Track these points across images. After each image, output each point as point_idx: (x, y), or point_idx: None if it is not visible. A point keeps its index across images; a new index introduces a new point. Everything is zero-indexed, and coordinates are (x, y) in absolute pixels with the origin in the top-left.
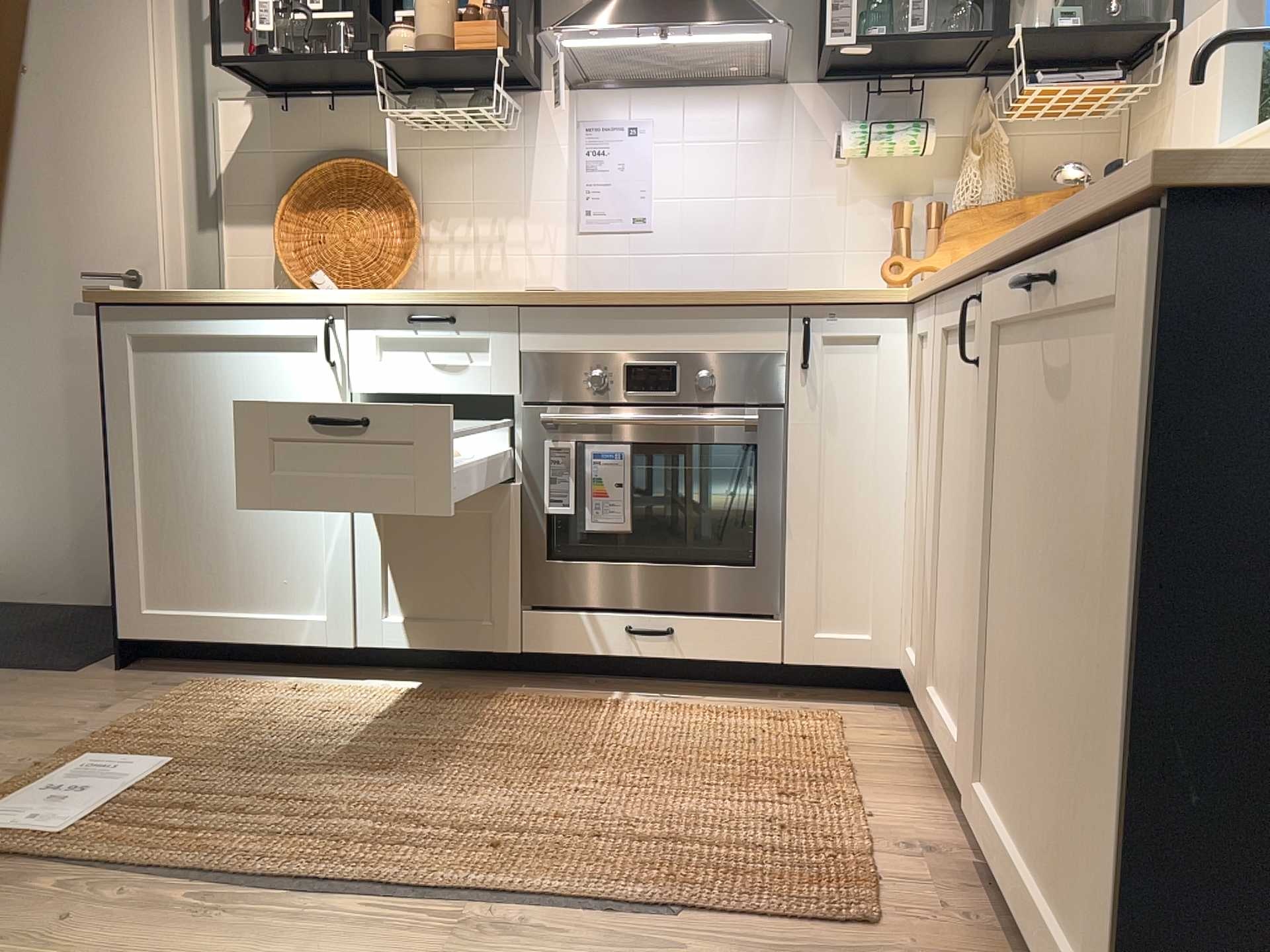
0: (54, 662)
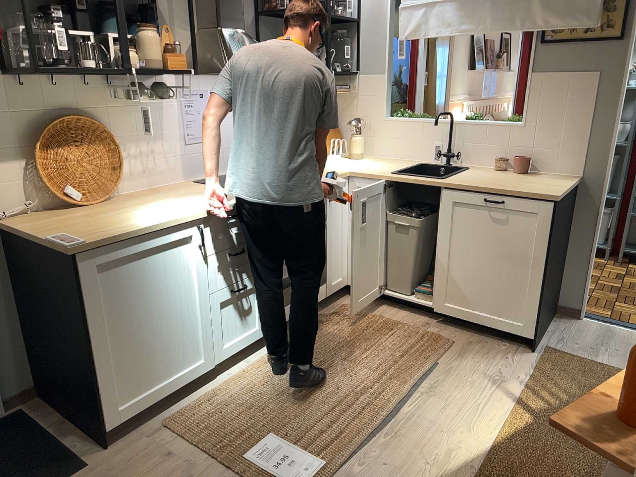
0: (55, 474)
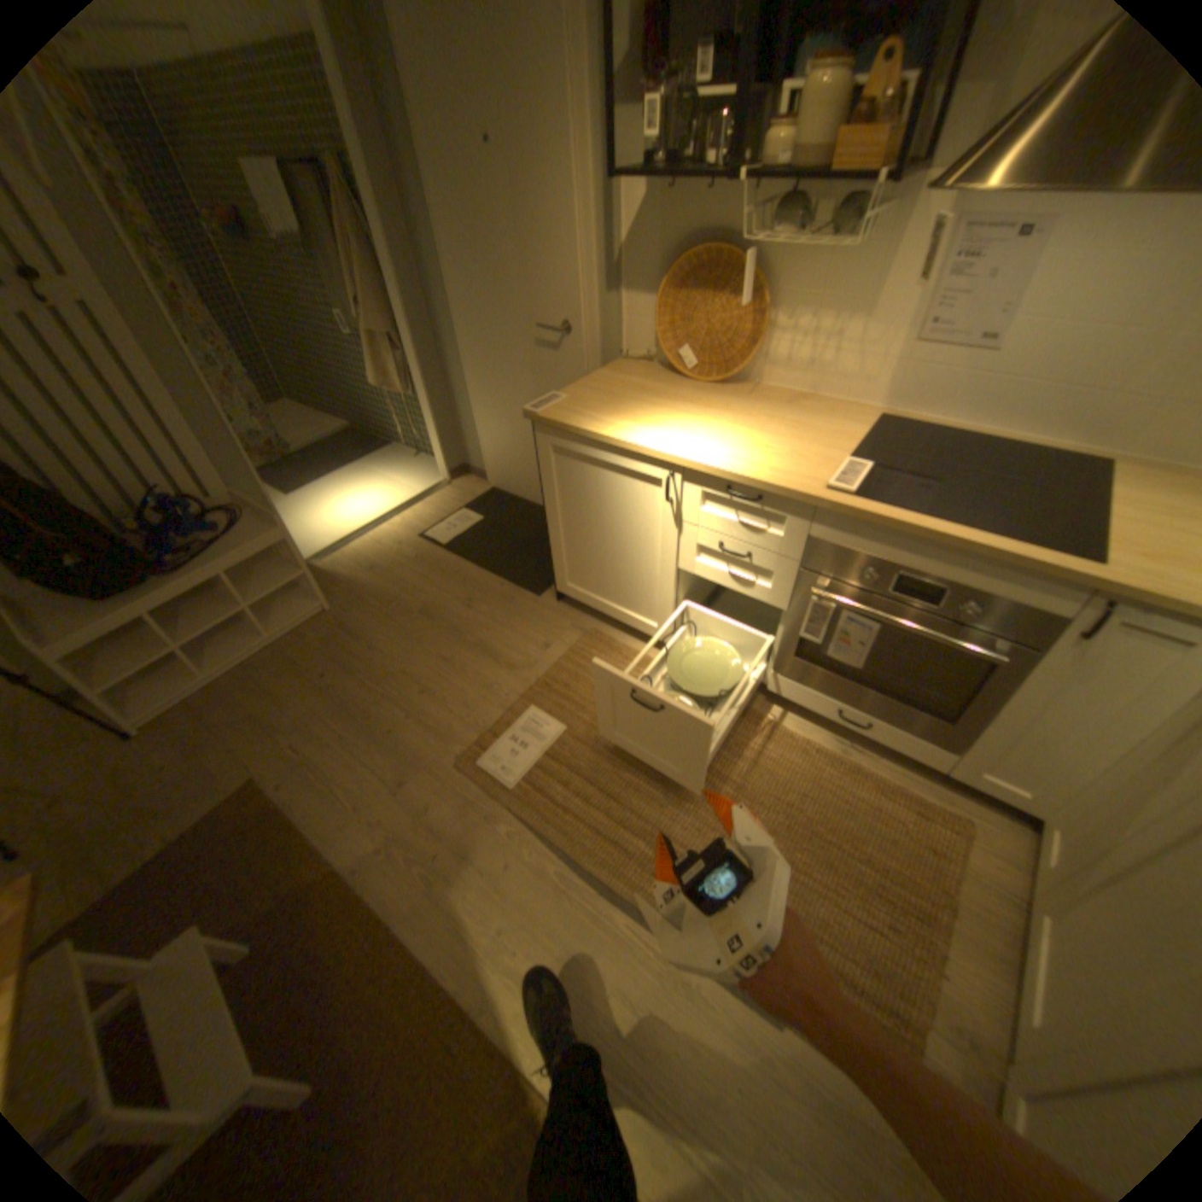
0: (531, 581)
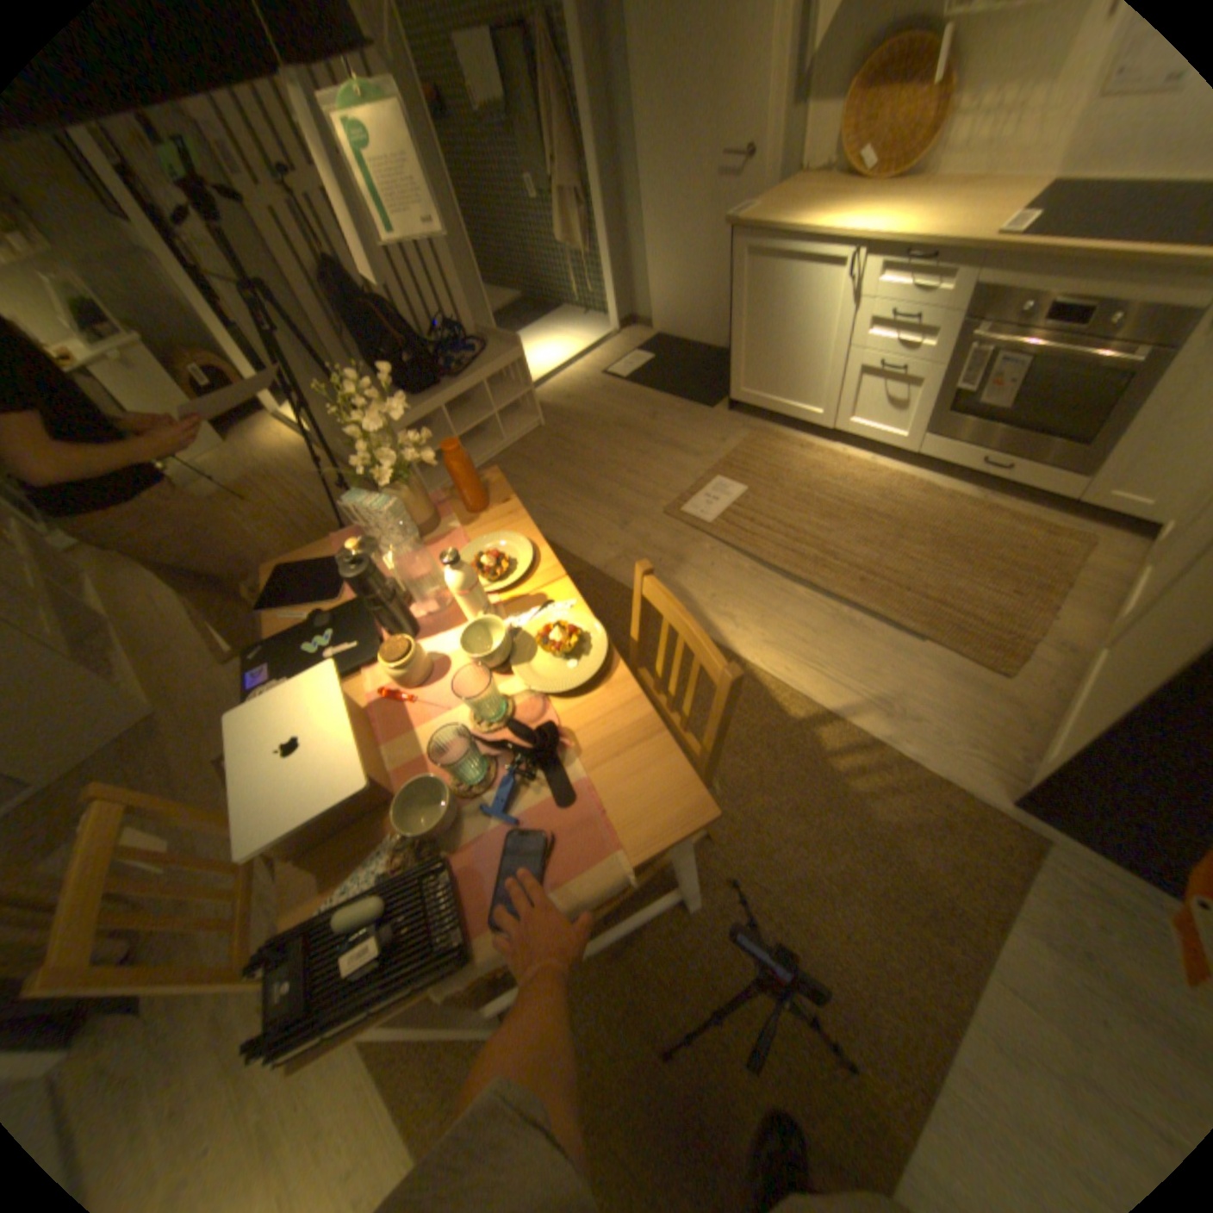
0: (703, 398)
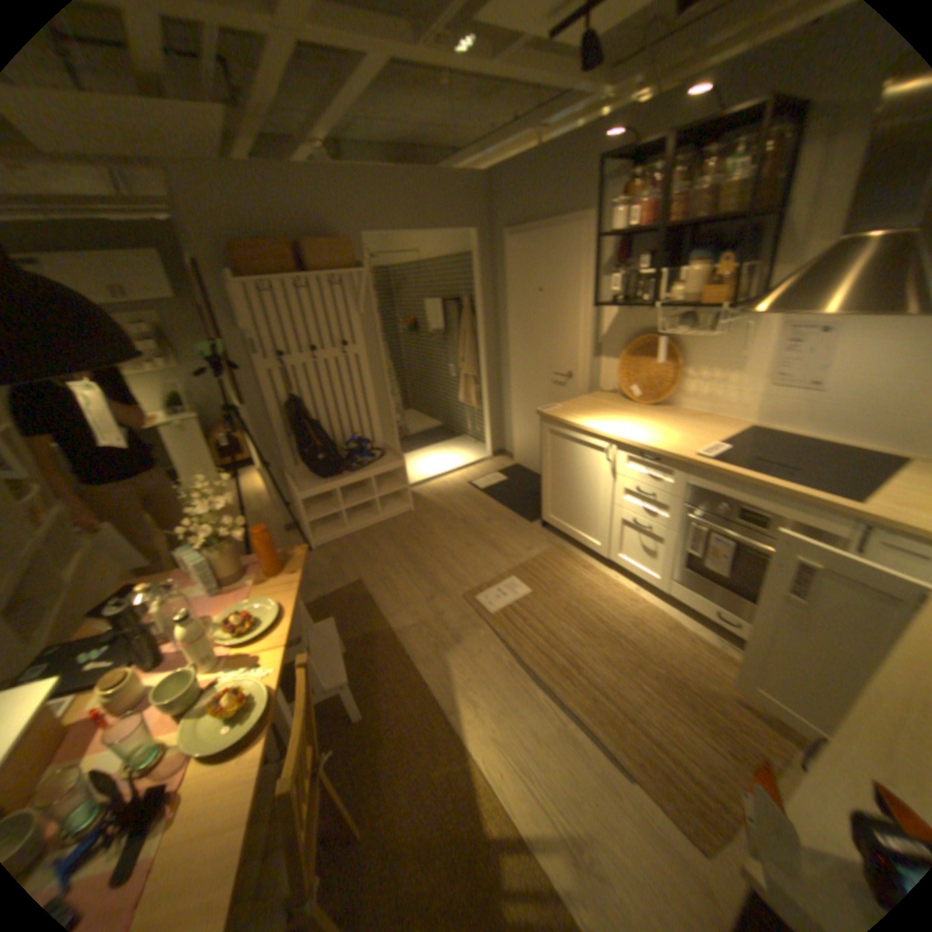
0: (529, 514)
